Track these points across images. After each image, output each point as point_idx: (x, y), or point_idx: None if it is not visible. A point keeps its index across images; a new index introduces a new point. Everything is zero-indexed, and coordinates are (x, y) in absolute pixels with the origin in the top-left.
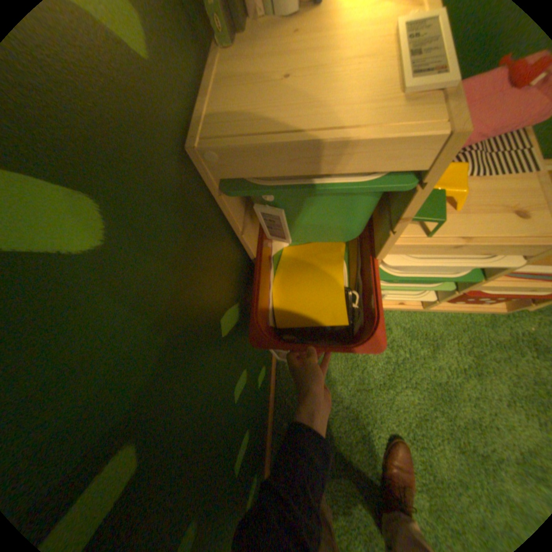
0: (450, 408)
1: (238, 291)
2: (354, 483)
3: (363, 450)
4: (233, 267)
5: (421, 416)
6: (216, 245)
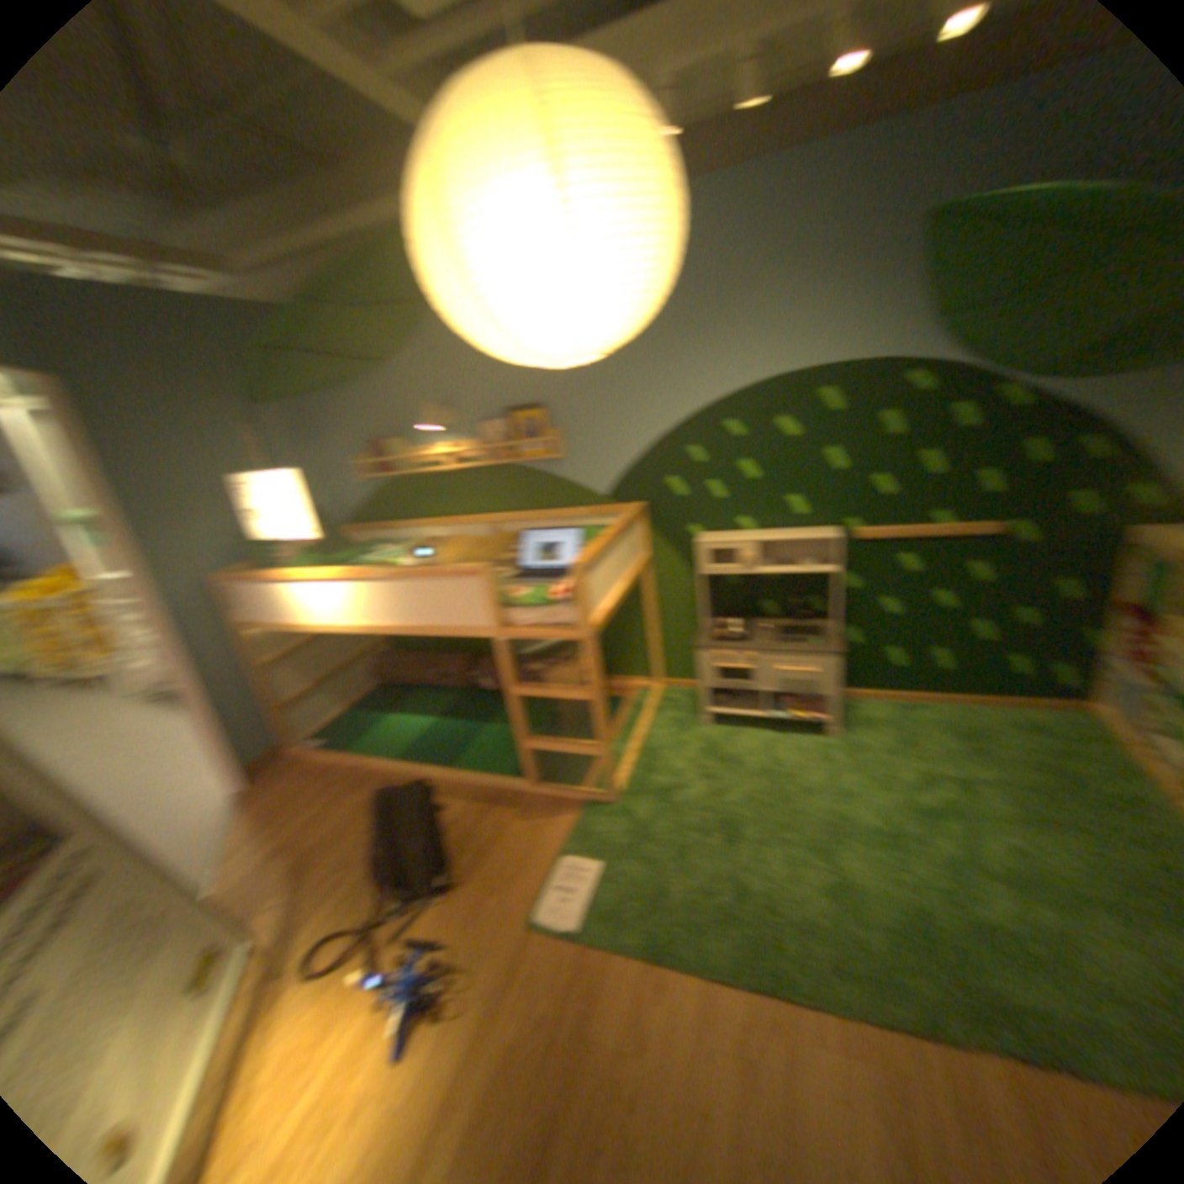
0: (1053, 809)
1: (1085, 594)
2: (944, 742)
3: (974, 750)
4: (1098, 583)
5: (1031, 788)
6: (1103, 561)
